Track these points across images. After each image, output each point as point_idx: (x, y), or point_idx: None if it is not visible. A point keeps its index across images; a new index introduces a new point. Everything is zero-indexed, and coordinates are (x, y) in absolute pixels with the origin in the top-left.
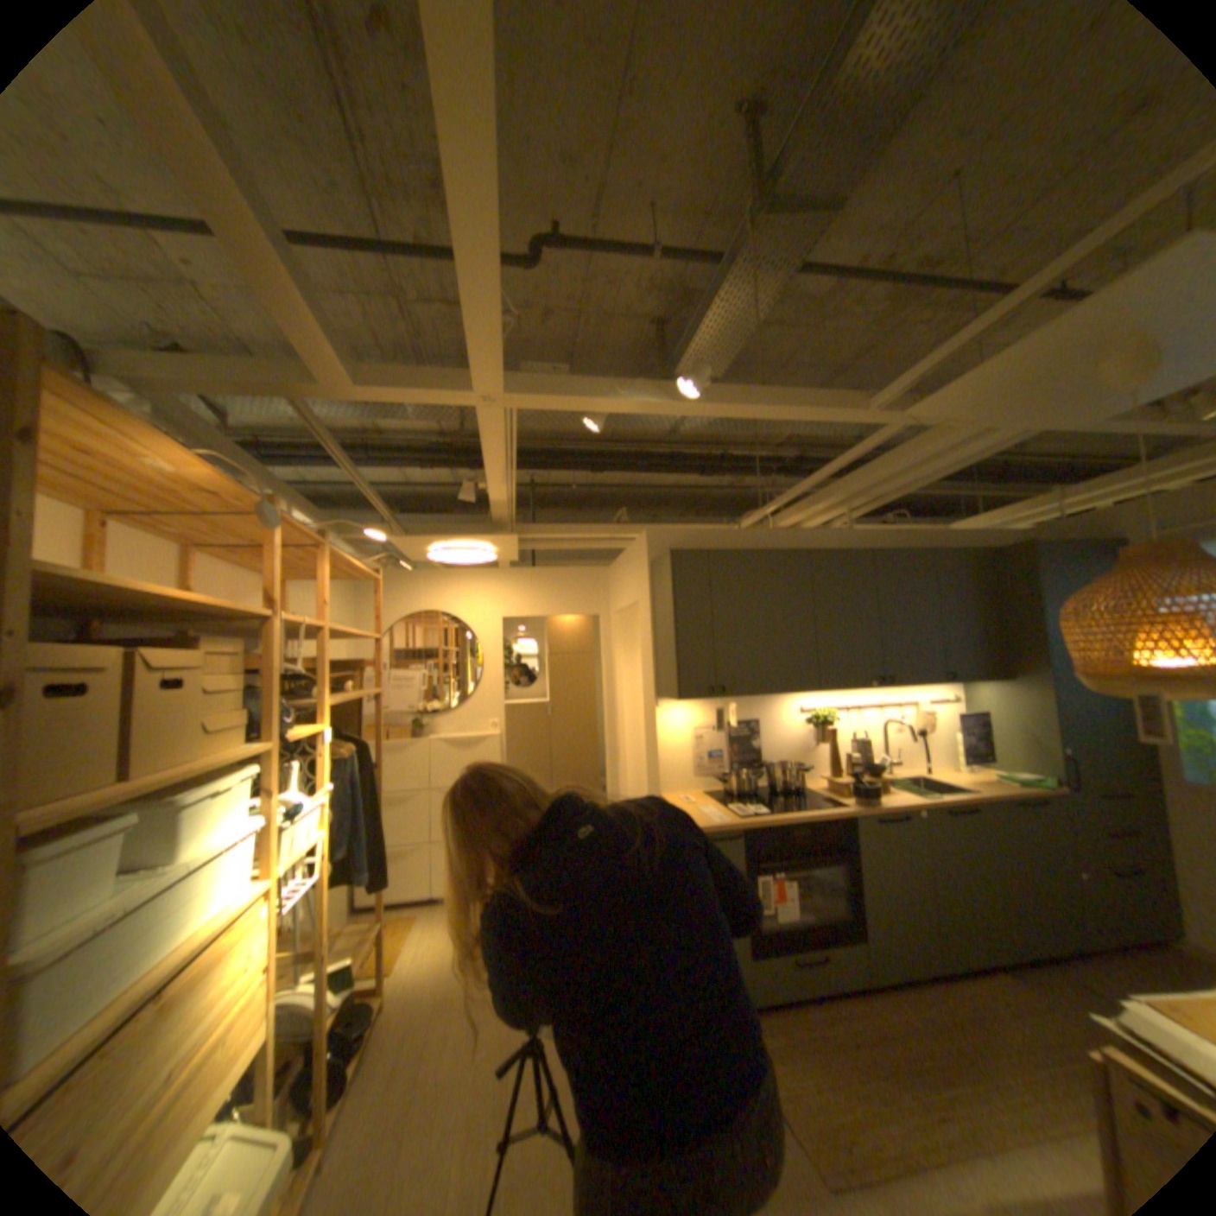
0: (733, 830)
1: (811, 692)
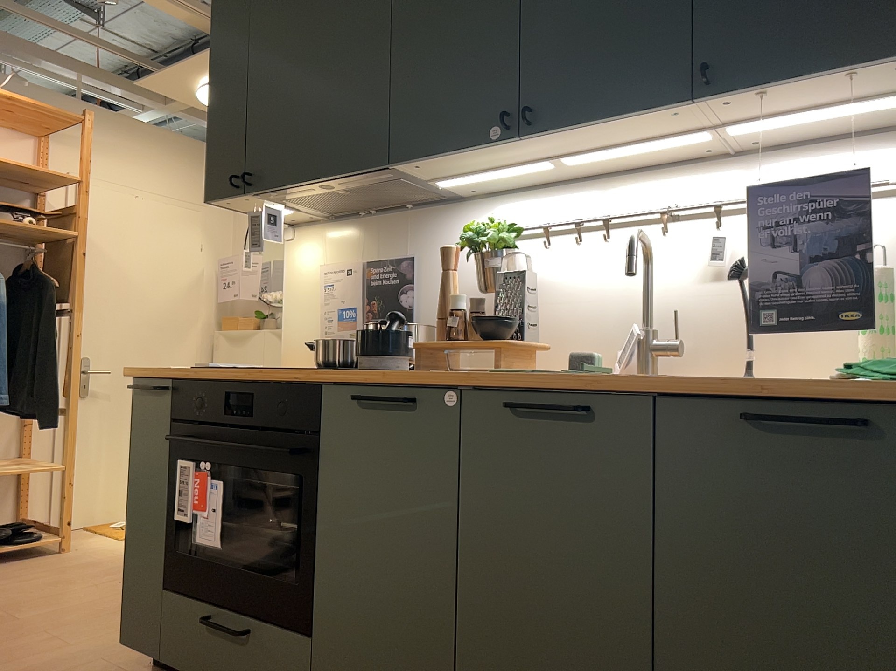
0: (157, 374)
1: (395, 168)
